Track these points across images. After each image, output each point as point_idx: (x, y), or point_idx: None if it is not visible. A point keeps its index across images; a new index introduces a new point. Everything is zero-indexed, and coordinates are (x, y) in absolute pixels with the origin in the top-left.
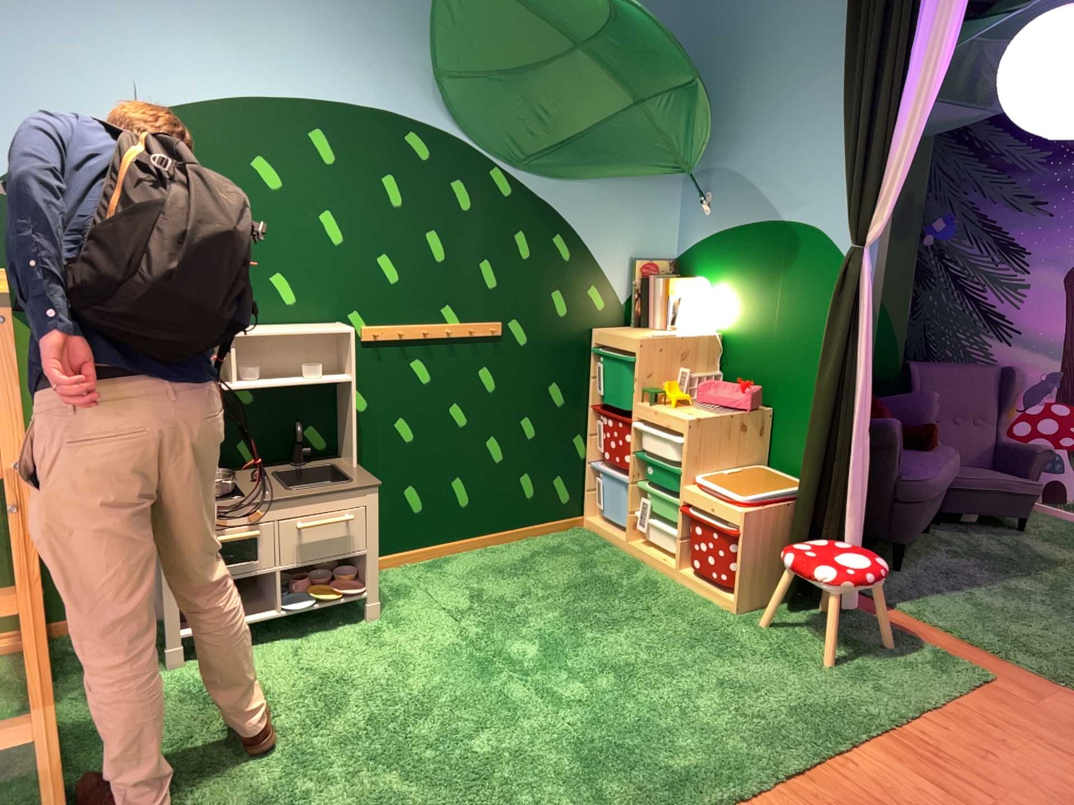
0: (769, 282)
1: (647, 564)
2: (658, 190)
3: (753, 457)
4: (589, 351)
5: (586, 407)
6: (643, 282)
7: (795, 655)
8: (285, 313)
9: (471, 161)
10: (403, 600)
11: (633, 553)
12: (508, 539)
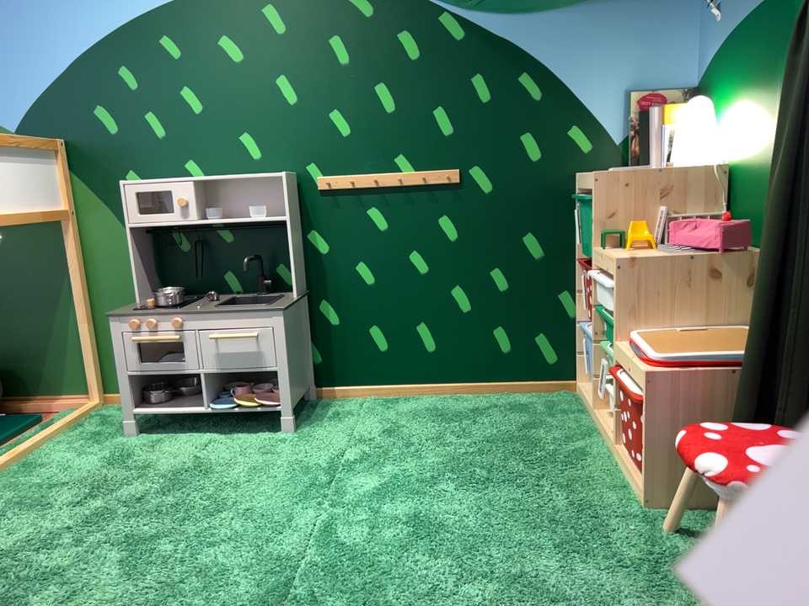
0: (775, 72)
1: (600, 439)
2: (665, 2)
3: (746, 318)
4: (573, 197)
5: (574, 261)
6: (644, 114)
7: (674, 592)
8: (248, 164)
9: (415, 6)
10: (325, 426)
11: (597, 425)
12: (482, 394)
